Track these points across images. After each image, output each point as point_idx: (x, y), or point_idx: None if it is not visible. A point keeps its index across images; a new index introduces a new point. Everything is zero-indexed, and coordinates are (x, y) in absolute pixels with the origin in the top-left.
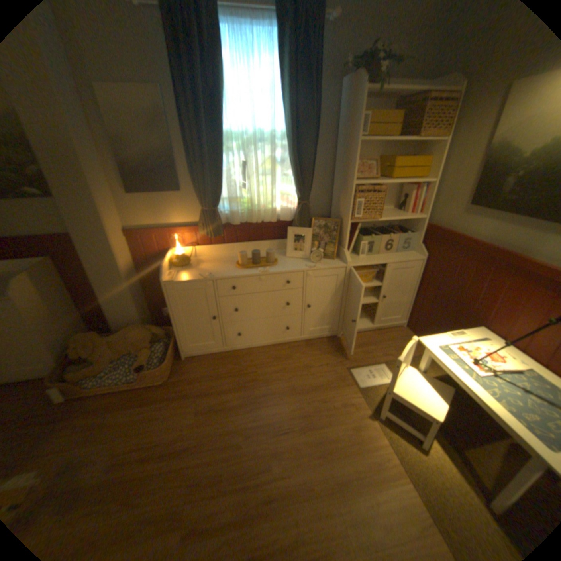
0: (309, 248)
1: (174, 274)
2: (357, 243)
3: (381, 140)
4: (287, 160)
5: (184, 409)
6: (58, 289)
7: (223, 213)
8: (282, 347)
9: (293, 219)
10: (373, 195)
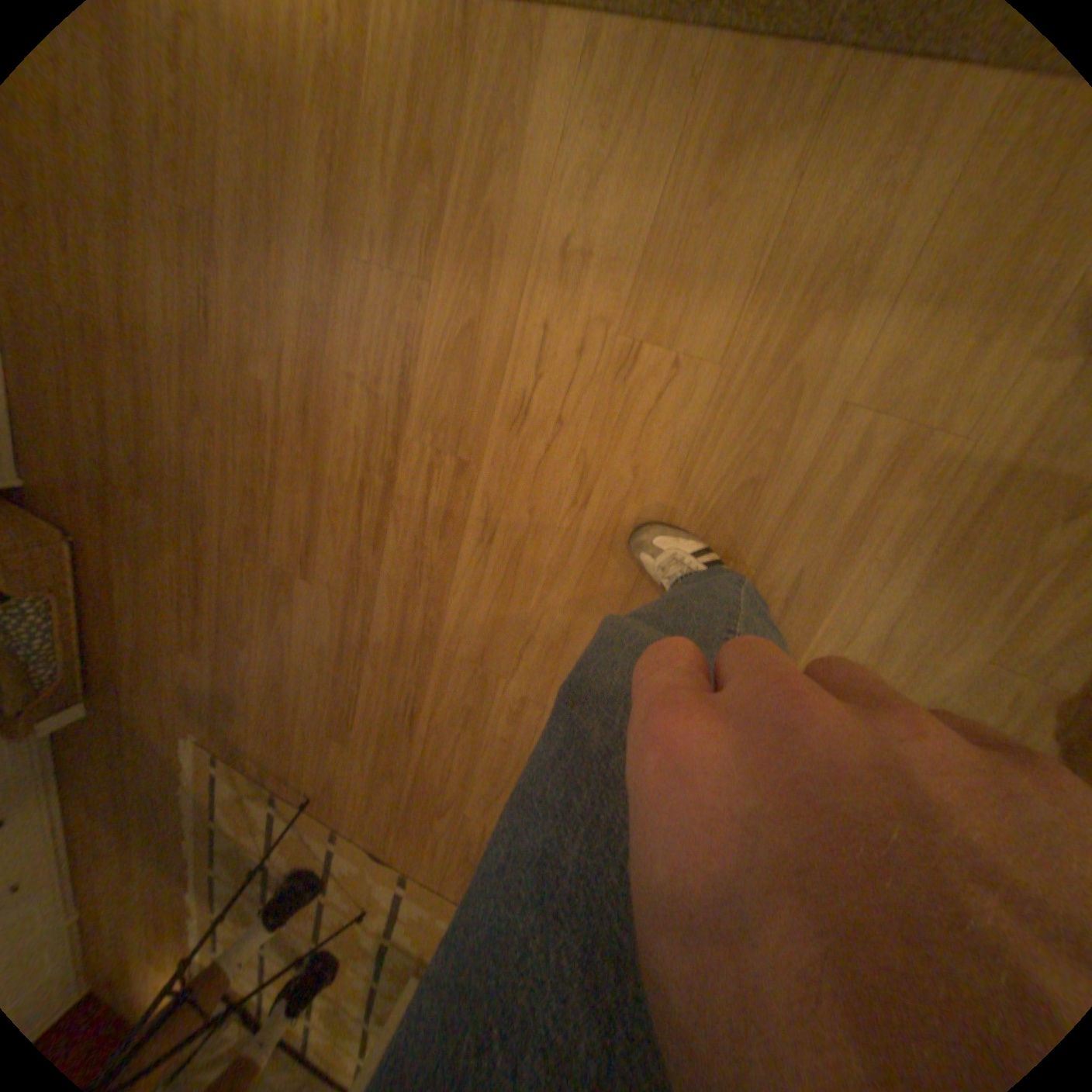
0: None
1: None
2: None
3: None
4: None
5: (114, 510)
6: None
7: None
8: None
9: None
10: None
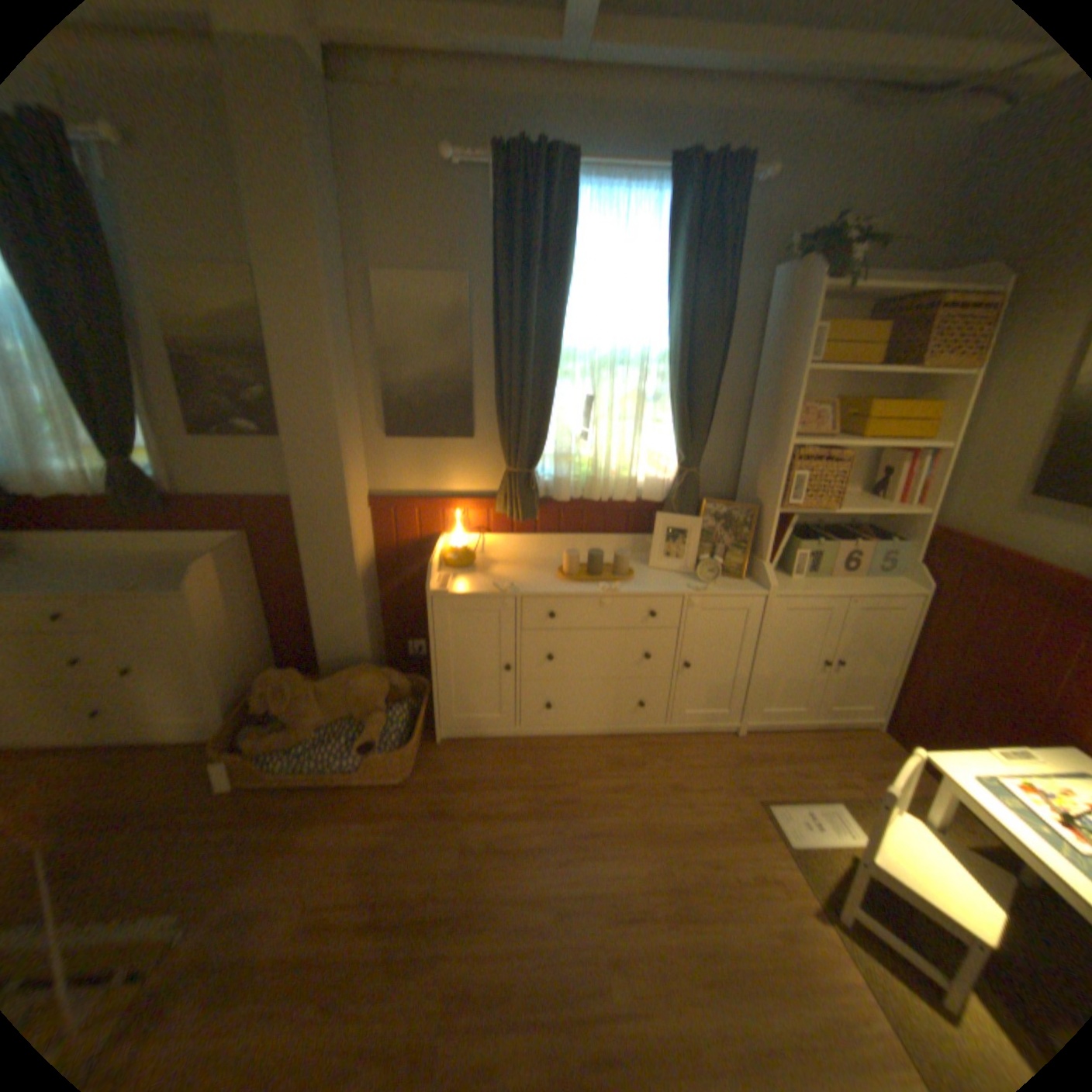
0: (695, 554)
1: (450, 581)
2: (789, 553)
3: (842, 371)
4: (665, 397)
5: (440, 840)
6: (249, 590)
7: (543, 481)
8: (628, 743)
9: (667, 500)
10: (824, 465)
